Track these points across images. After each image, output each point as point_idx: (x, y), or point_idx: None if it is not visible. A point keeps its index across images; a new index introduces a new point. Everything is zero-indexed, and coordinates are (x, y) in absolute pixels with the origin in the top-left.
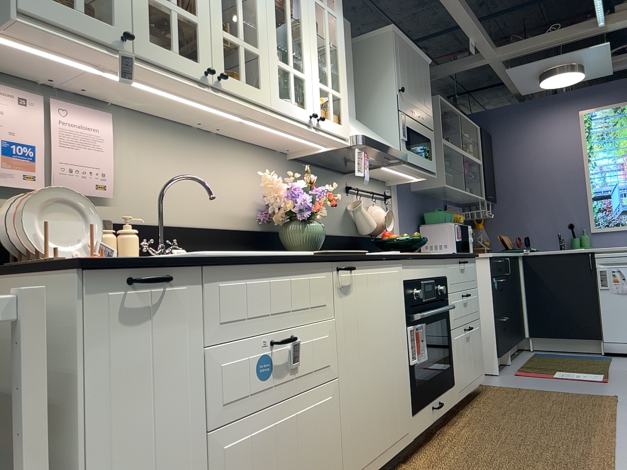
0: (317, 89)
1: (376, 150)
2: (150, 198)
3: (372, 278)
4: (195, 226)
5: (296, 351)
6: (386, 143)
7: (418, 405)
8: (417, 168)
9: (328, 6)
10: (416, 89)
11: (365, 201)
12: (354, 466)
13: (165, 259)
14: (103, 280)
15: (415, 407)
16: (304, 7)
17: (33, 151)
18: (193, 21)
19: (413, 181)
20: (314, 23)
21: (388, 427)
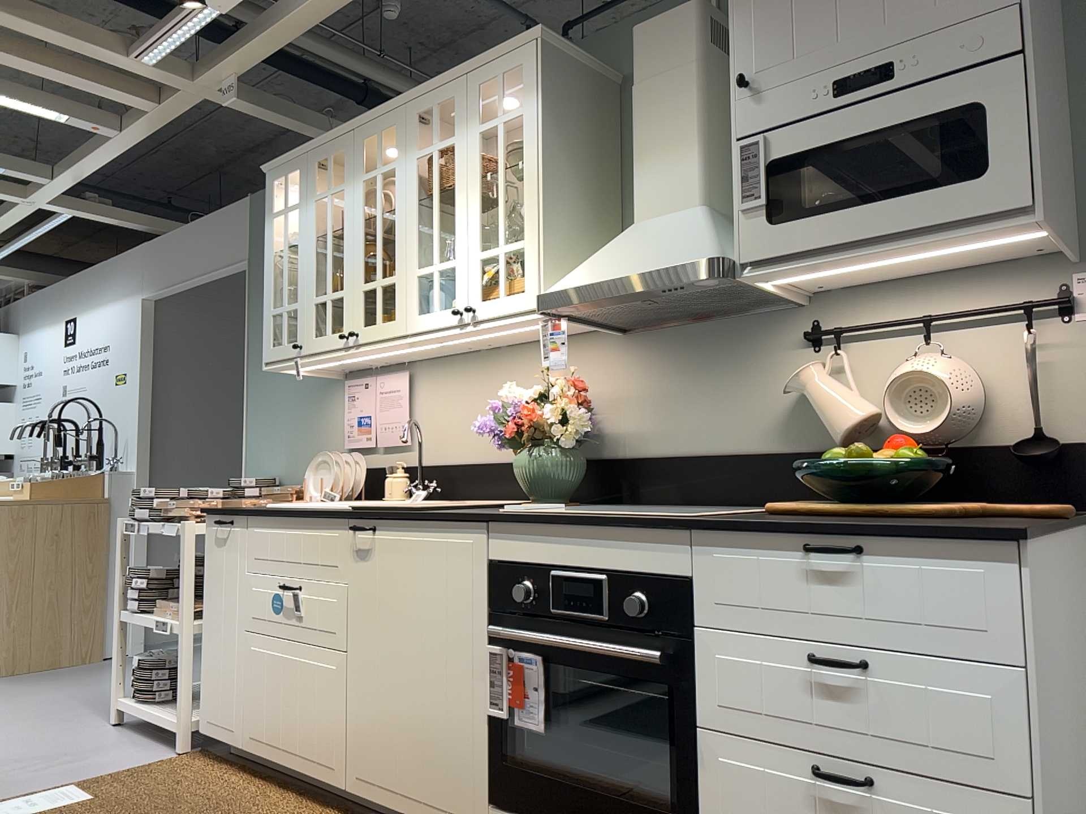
0: (474, 264)
1: (582, 303)
2: (439, 438)
3: (406, 545)
4: (477, 462)
5: (297, 600)
6: (642, 264)
7: (509, 802)
8: (857, 245)
9: (503, 113)
10: (858, 2)
11: (902, 346)
12: (359, 769)
13: (229, 510)
14: (213, 520)
15: (498, 798)
16: (458, 161)
17: (369, 419)
18: (340, 296)
19: (1052, 239)
20: (473, 170)
21: (422, 773)
